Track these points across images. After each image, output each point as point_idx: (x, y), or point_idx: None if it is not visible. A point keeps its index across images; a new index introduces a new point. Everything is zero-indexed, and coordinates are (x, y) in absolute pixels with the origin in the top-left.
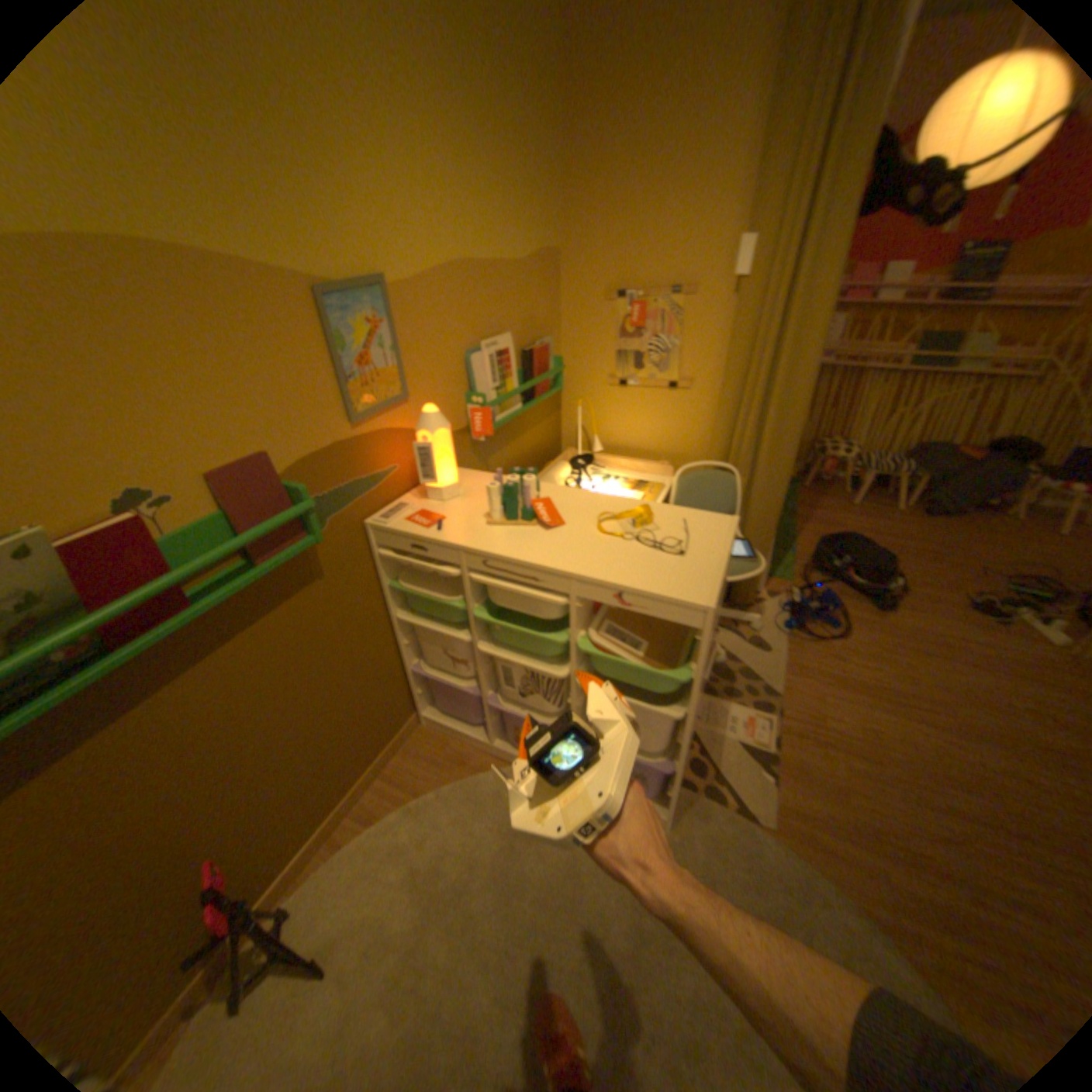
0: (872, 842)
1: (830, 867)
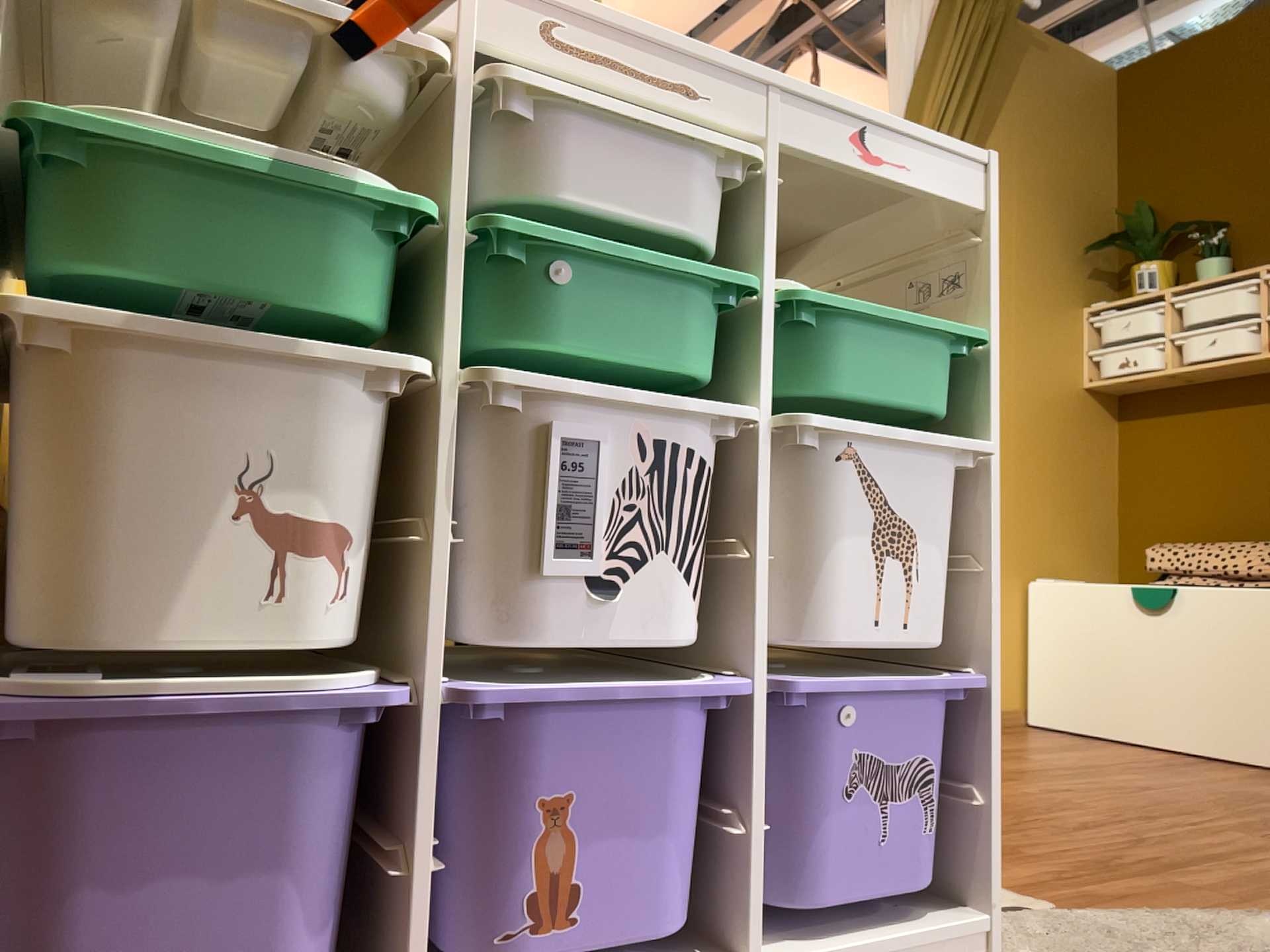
0: (1105, 863)
1: (1141, 898)
